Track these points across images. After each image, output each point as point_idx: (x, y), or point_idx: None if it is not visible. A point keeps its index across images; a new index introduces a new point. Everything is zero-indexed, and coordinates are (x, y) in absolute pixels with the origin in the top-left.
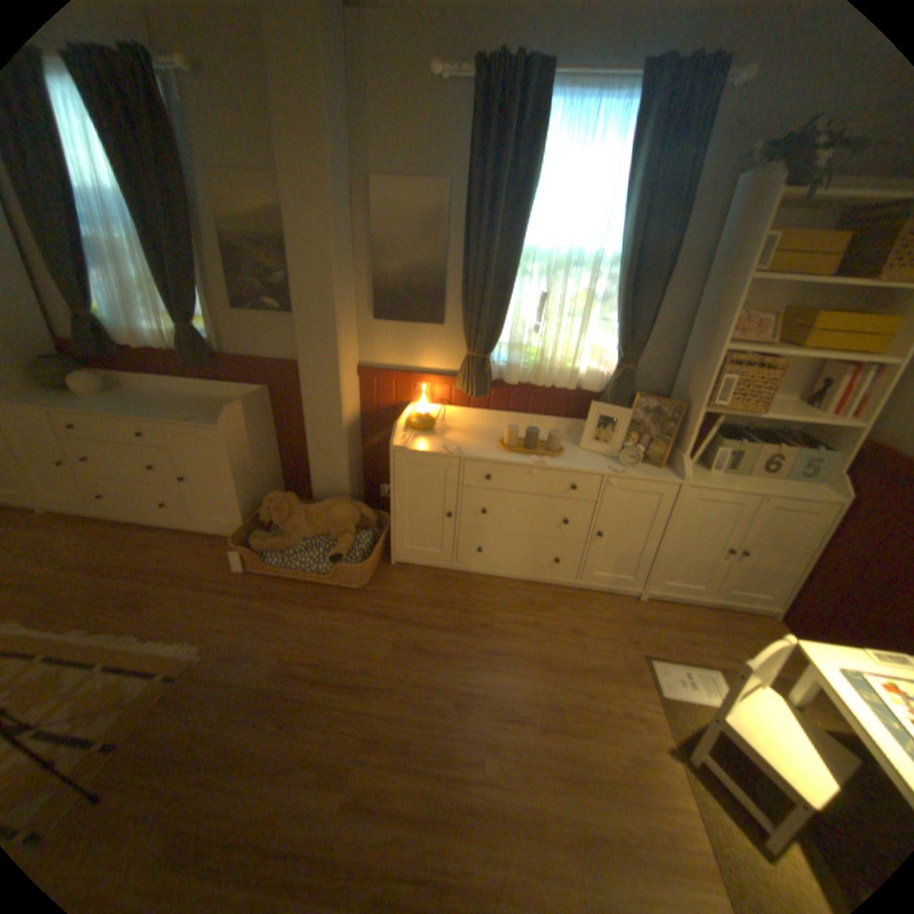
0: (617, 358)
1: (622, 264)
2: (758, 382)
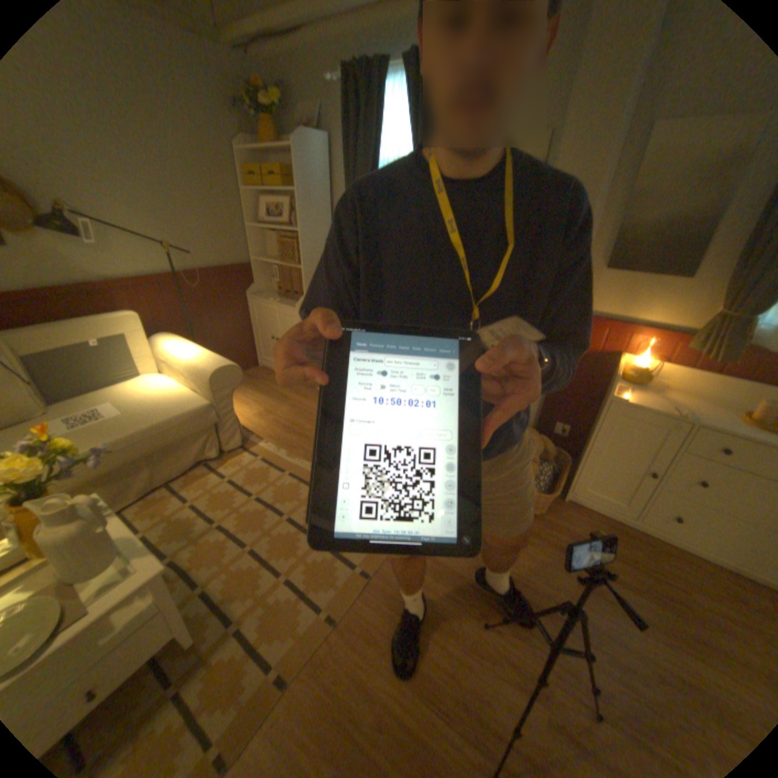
0: None
1: None
2: None
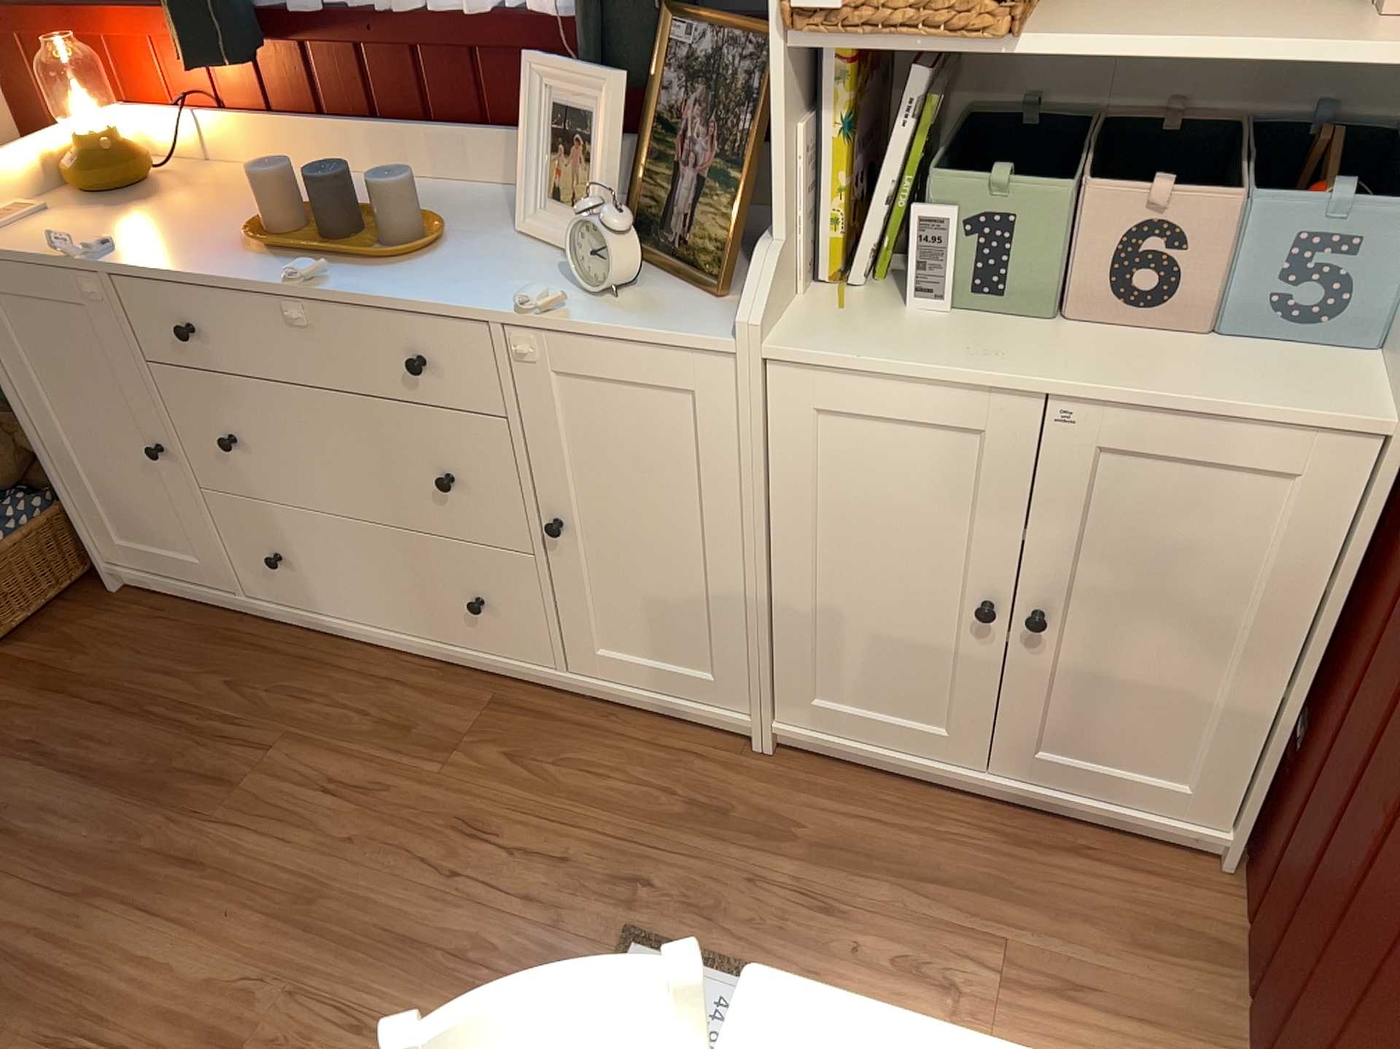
0: None
1: None
2: None
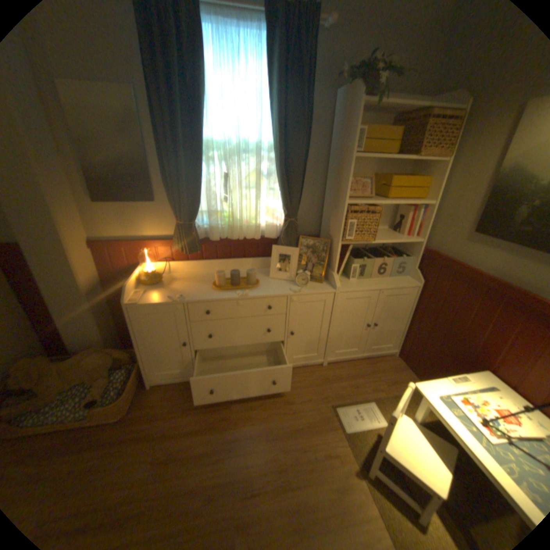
0: (284, 214)
1: (275, 149)
2: (367, 221)
